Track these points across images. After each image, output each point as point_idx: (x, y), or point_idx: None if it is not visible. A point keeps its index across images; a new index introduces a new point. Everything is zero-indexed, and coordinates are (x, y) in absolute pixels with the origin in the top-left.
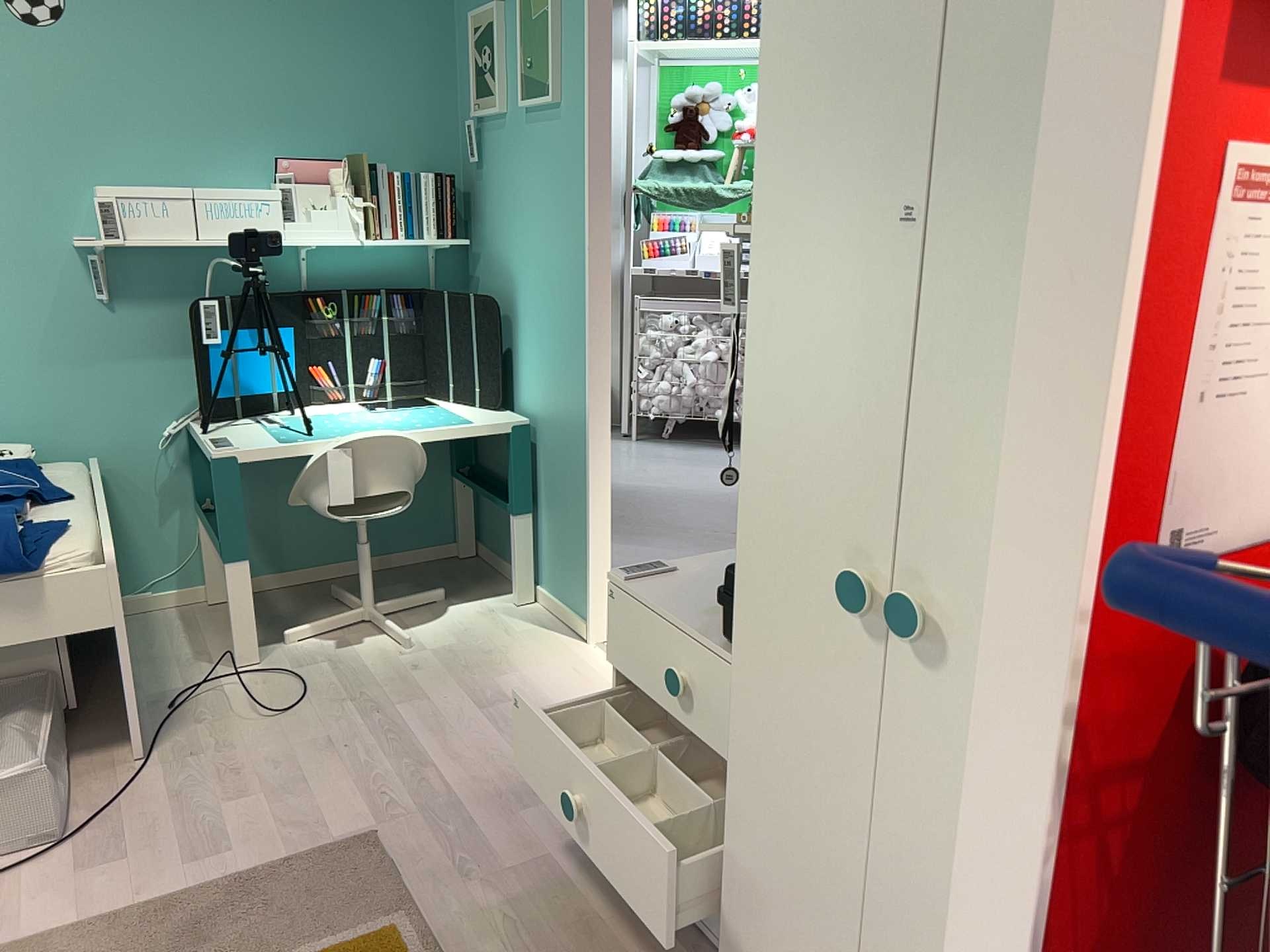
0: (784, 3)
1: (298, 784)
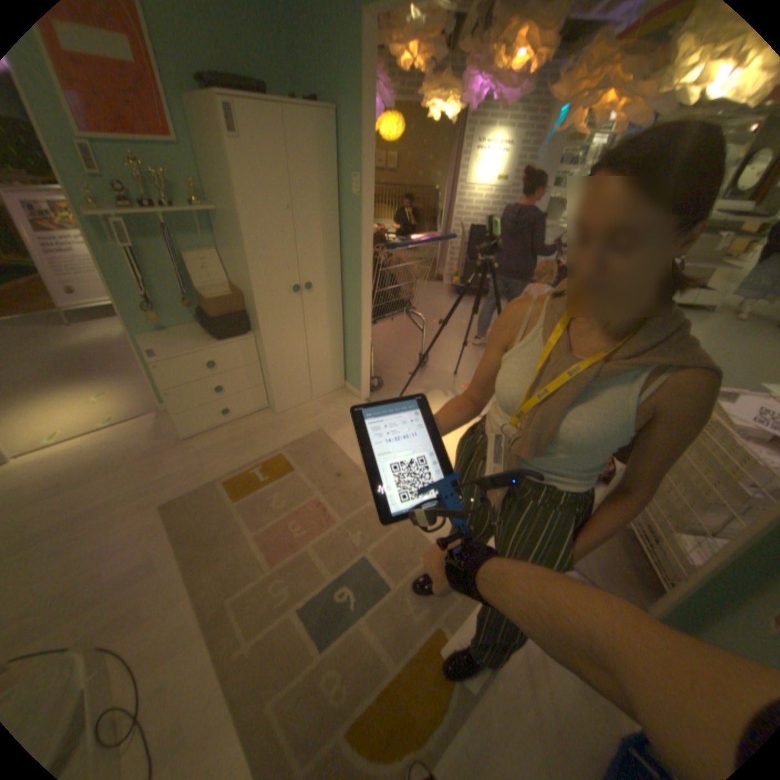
0: (237, 154)
1: (97, 552)
